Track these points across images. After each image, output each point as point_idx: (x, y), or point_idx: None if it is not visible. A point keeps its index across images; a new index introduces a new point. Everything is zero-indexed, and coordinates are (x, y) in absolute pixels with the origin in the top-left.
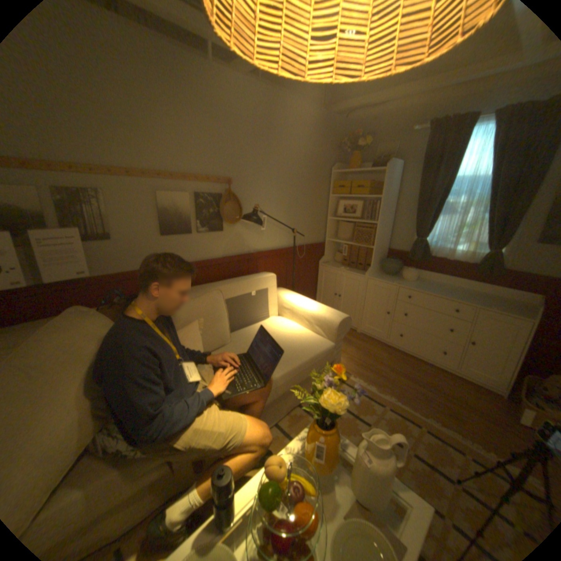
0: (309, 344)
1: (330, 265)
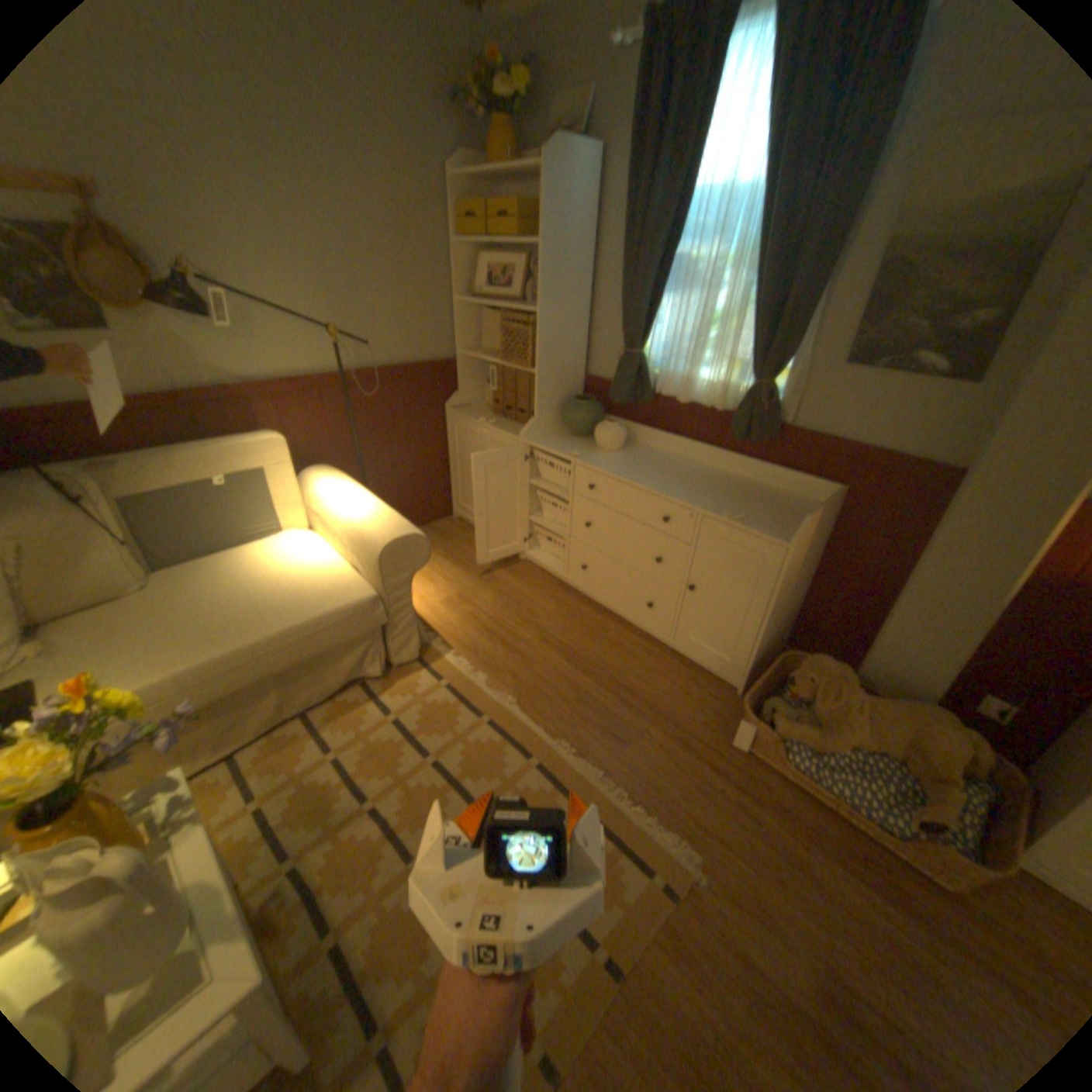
0: (313, 593)
1: (469, 412)
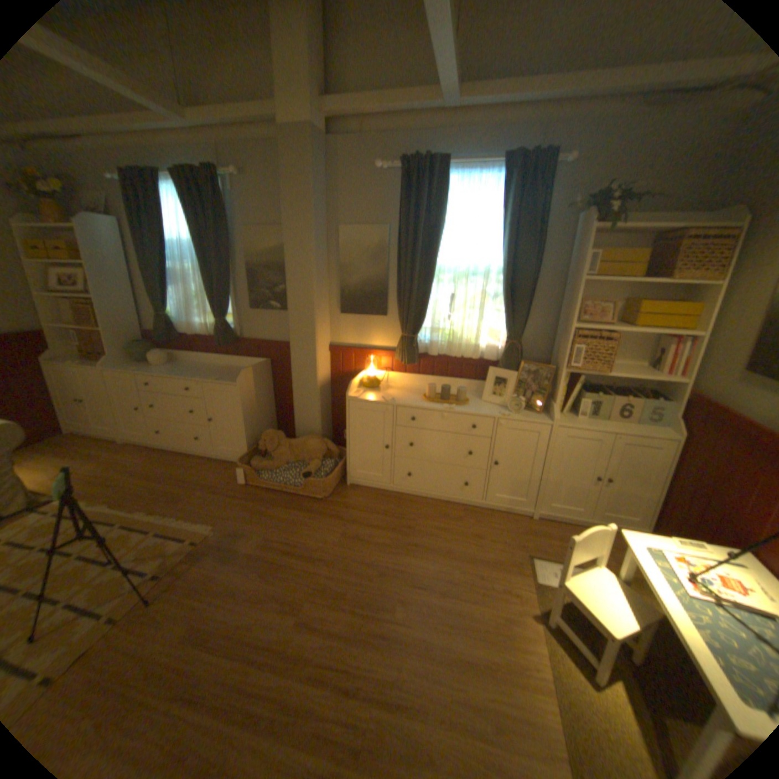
0: None
1: (59, 362)
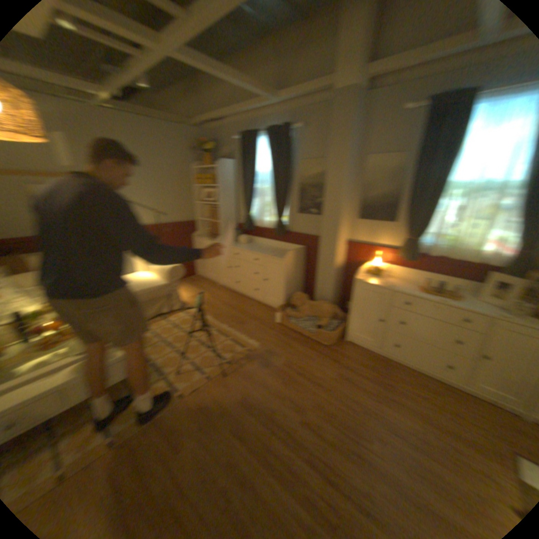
0: (145, 284)
1: (198, 238)
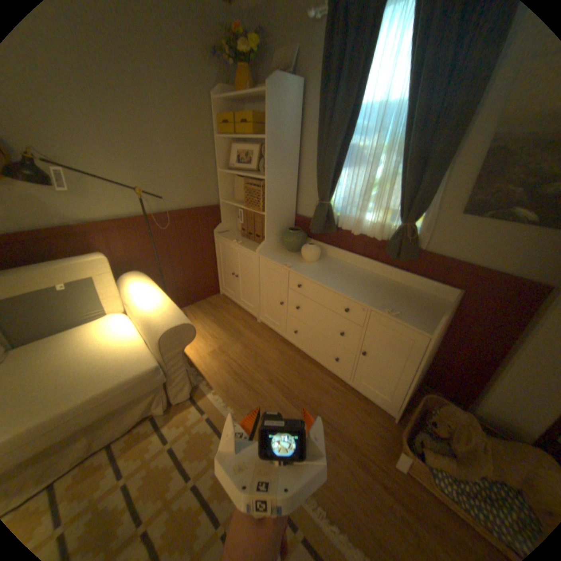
0: (114, 367)
1: (227, 235)
